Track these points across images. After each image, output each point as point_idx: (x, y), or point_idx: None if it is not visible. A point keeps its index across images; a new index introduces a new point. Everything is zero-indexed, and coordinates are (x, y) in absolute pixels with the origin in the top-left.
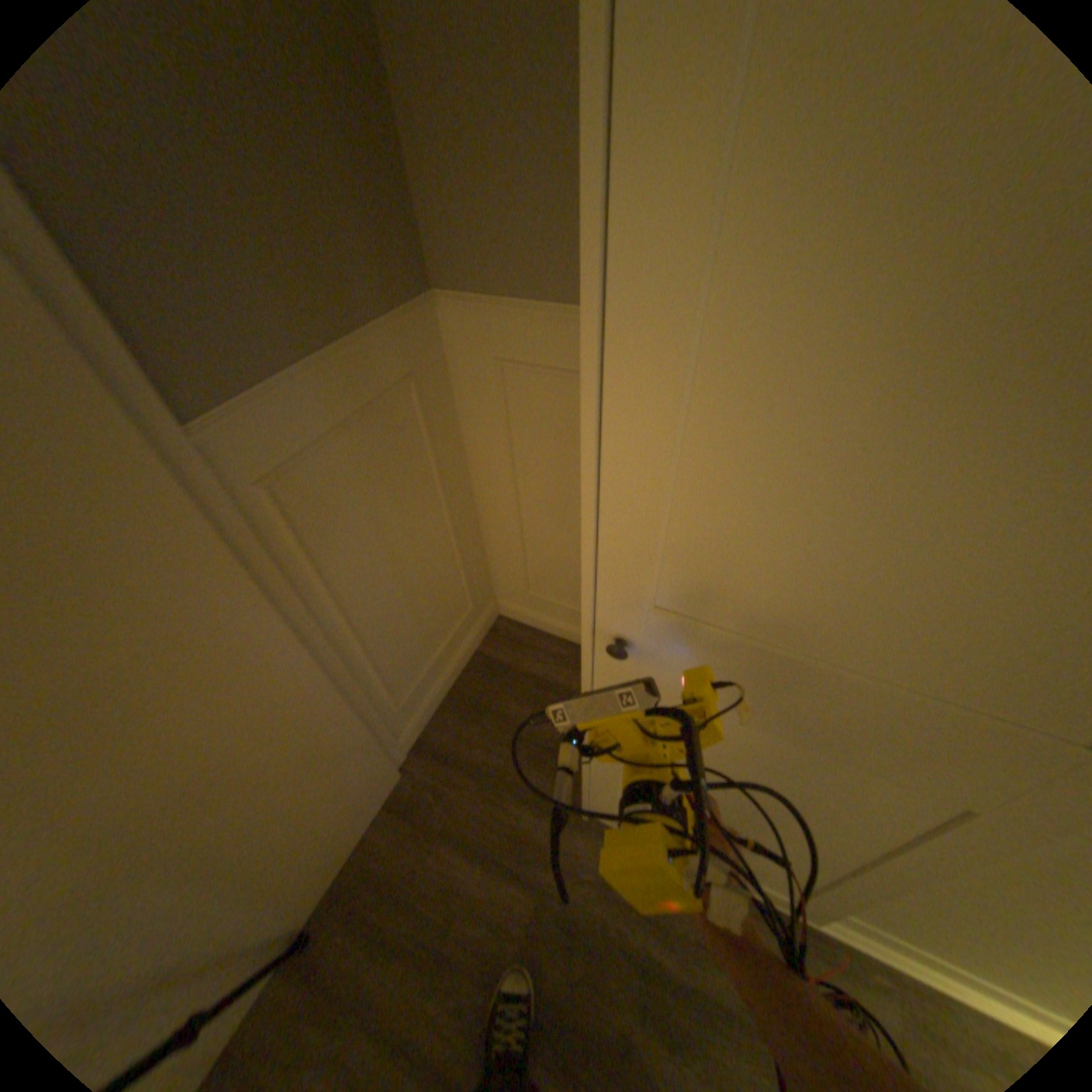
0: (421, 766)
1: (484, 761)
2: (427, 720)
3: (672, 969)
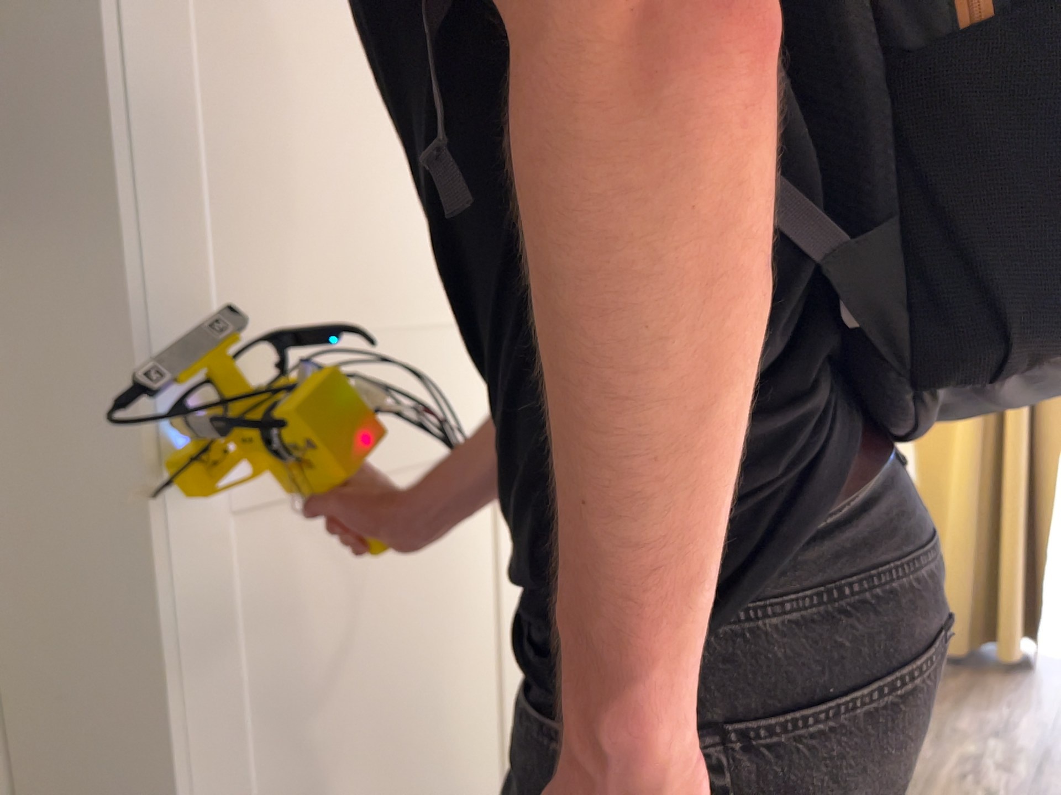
0: None
1: None
2: None
3: None
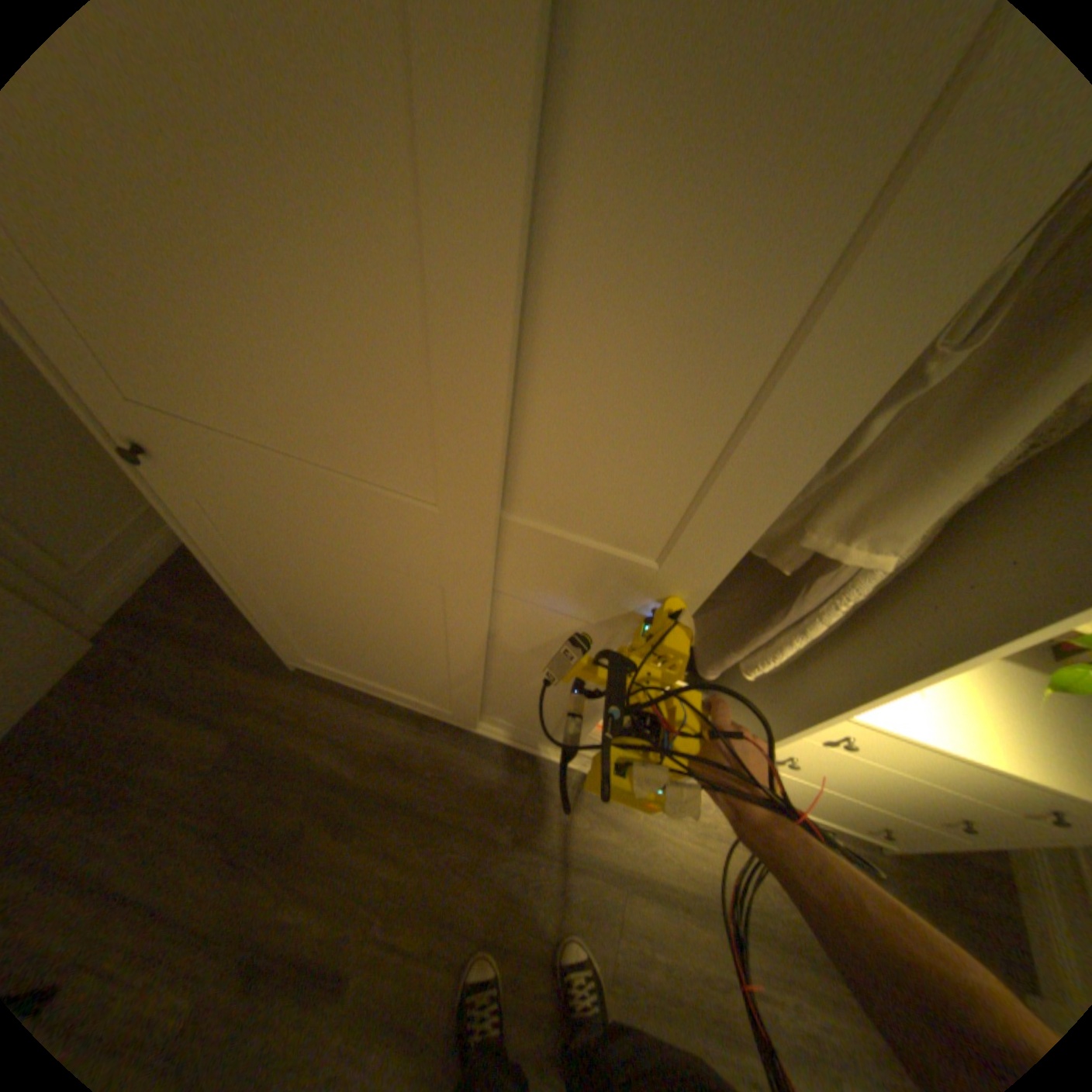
0: (118, 635)
1: (194, 627)
2: (131, 592)
3: (350, 776)
